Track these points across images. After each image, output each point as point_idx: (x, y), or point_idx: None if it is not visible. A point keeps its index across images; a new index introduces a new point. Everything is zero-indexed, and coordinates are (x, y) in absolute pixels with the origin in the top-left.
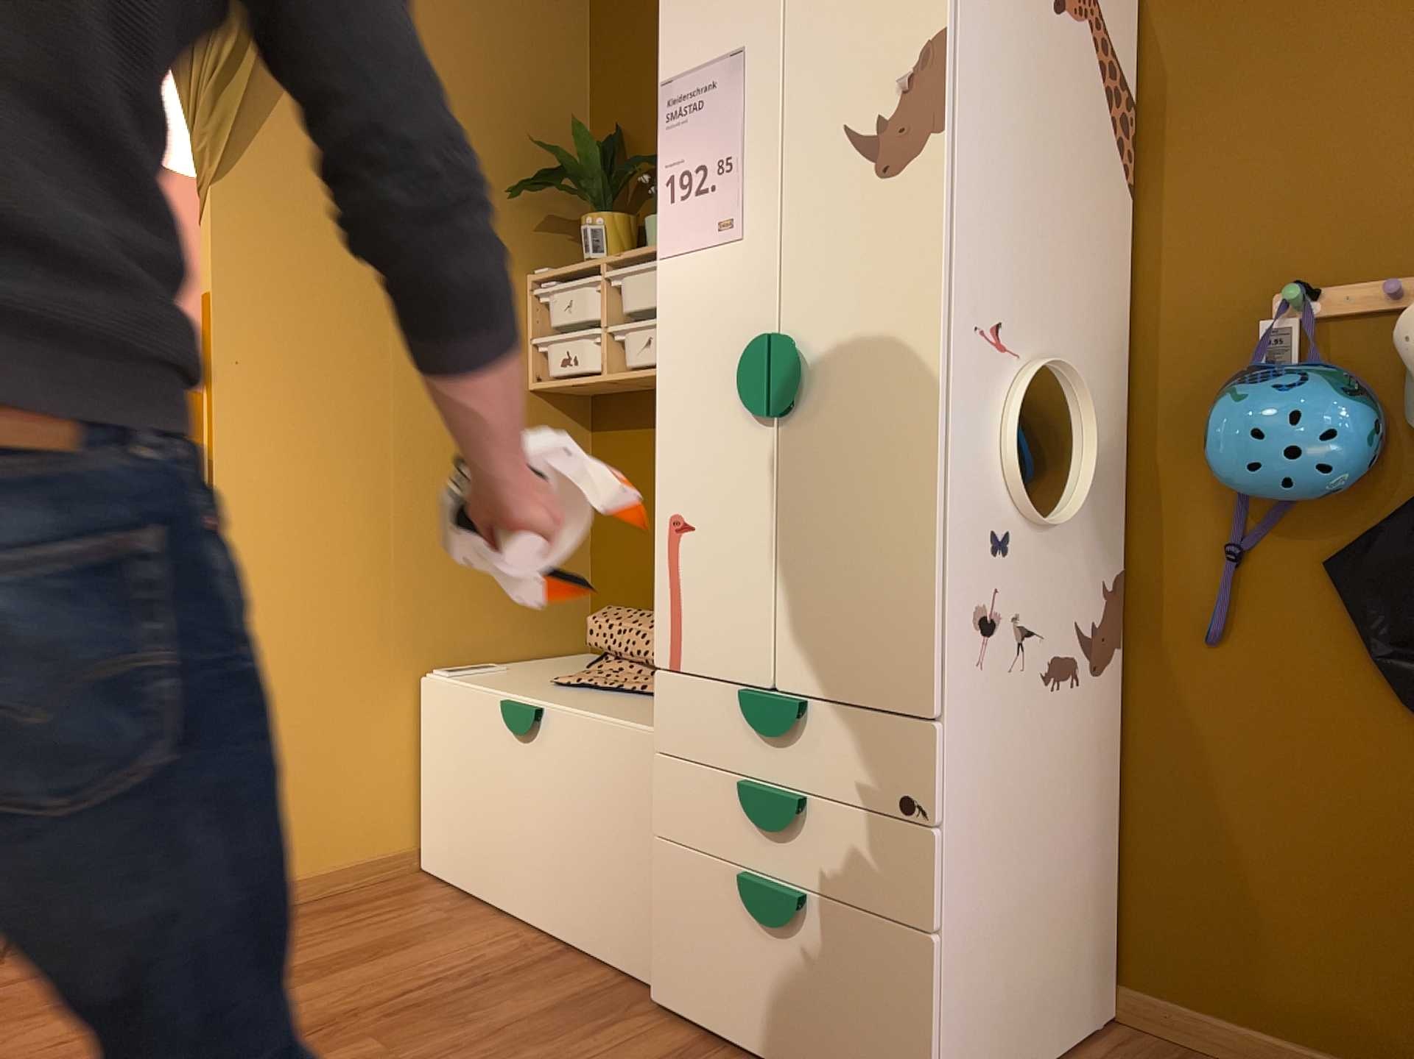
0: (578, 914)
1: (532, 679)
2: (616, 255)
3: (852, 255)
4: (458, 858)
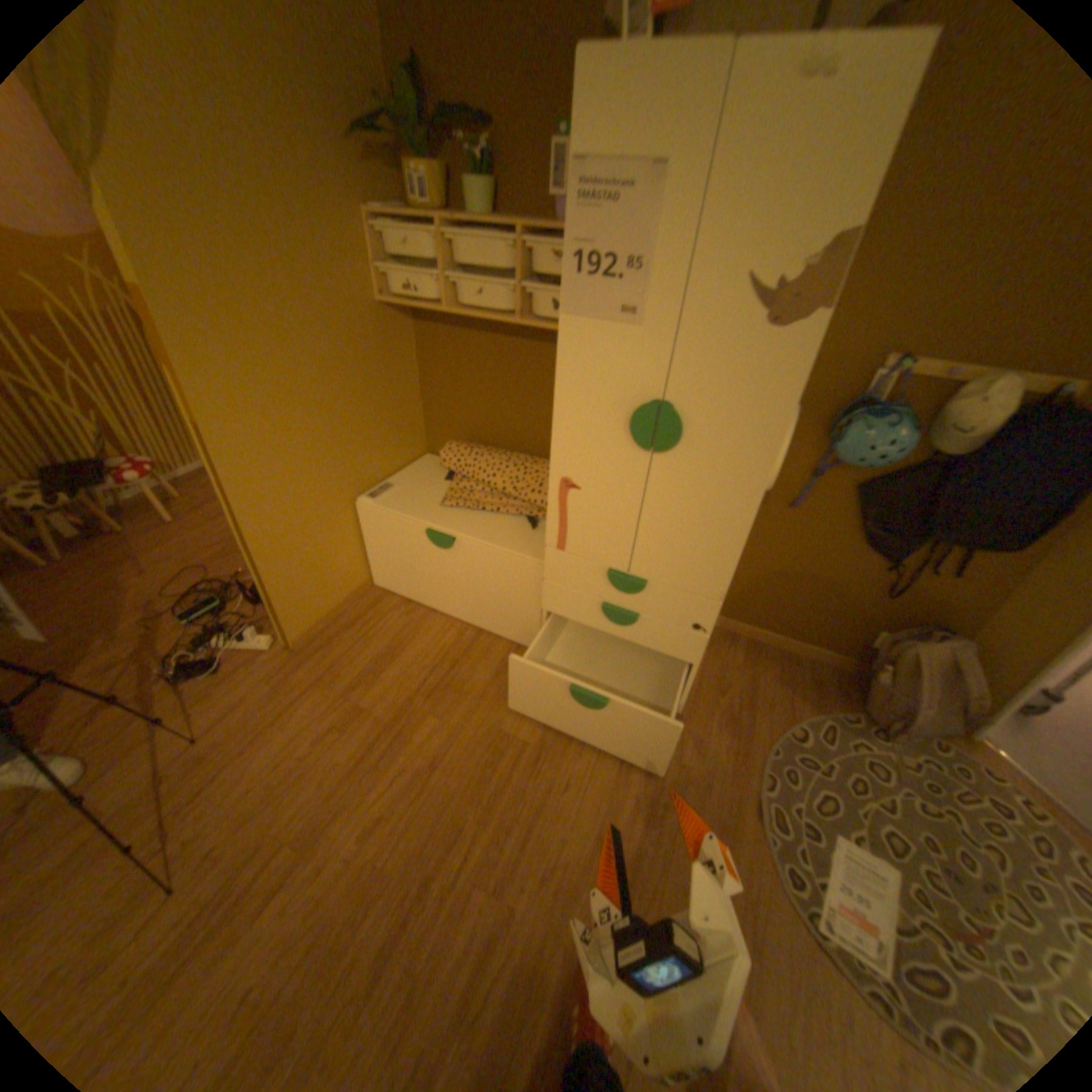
0: (486, 619)
1: (423, 498)
2: (434, 201)
3: (730, 371)
4: (400, 586)
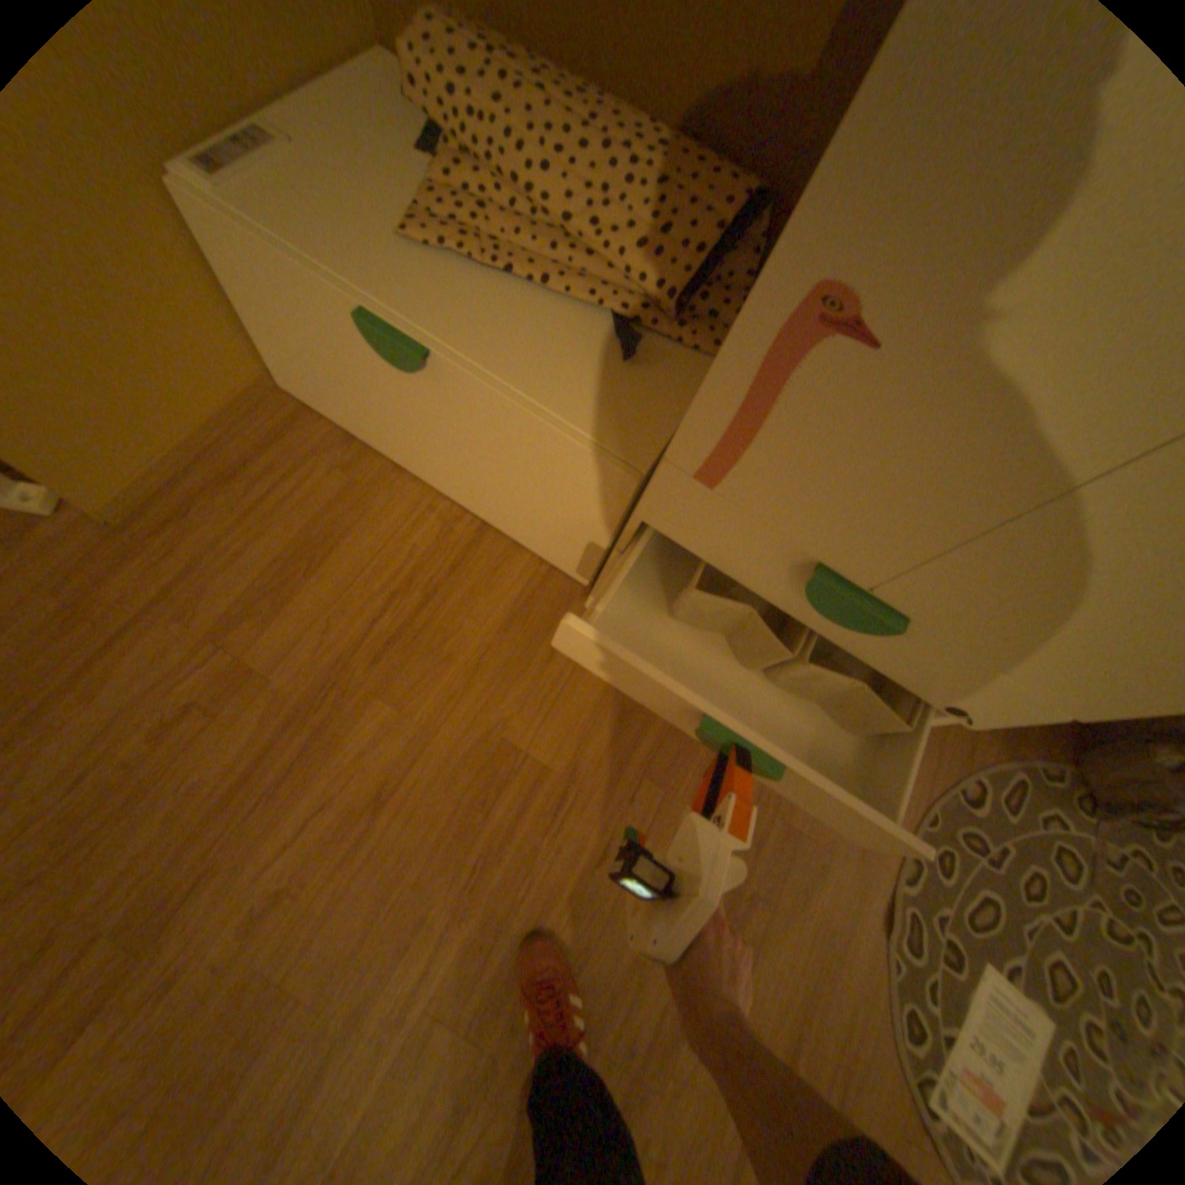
0: (497, 514)
1: (355, 197)
2: None
3: None
4: (328, 405)
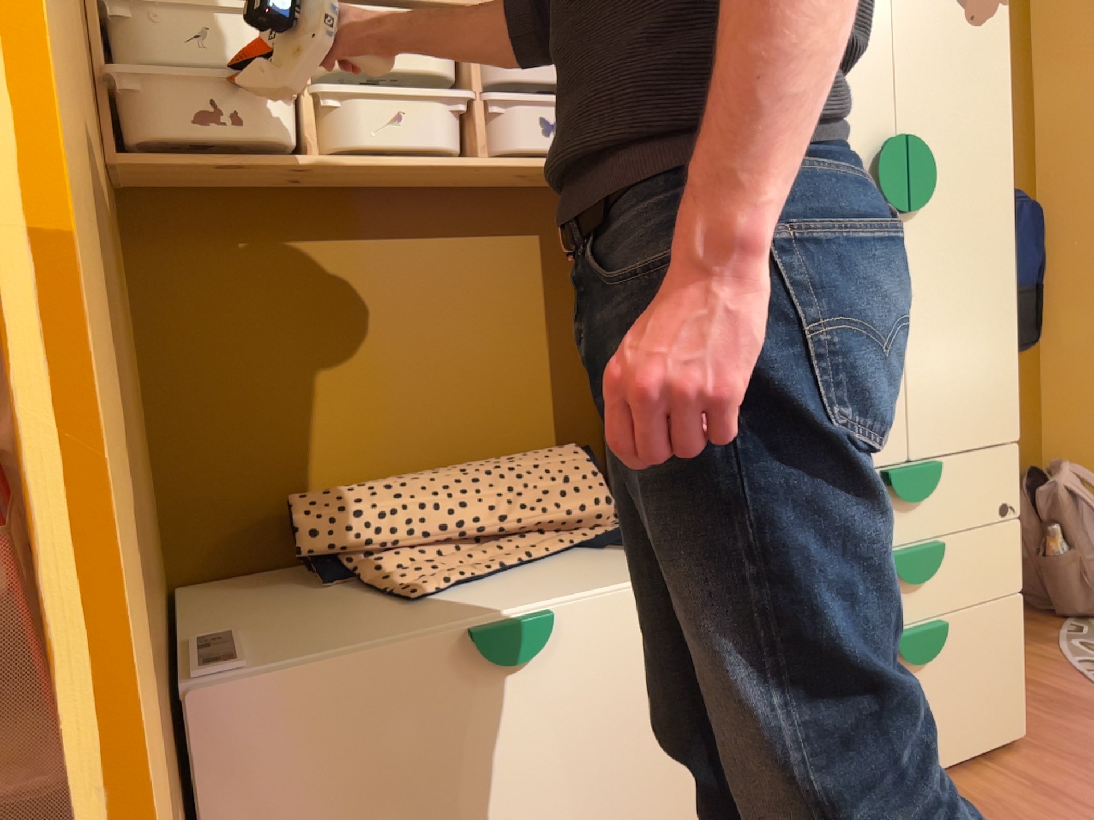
0: None
1: (341, 615)
2: None
3: (952, 80)
4: None
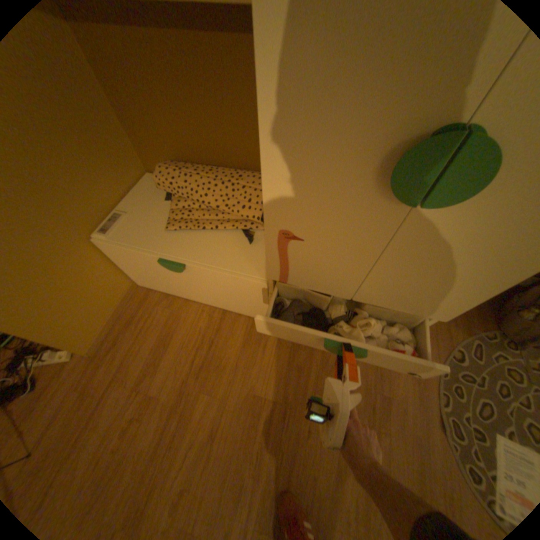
0: (226, 305)
1: (149, 223)
2: None
3: None
4: (157, 287)
